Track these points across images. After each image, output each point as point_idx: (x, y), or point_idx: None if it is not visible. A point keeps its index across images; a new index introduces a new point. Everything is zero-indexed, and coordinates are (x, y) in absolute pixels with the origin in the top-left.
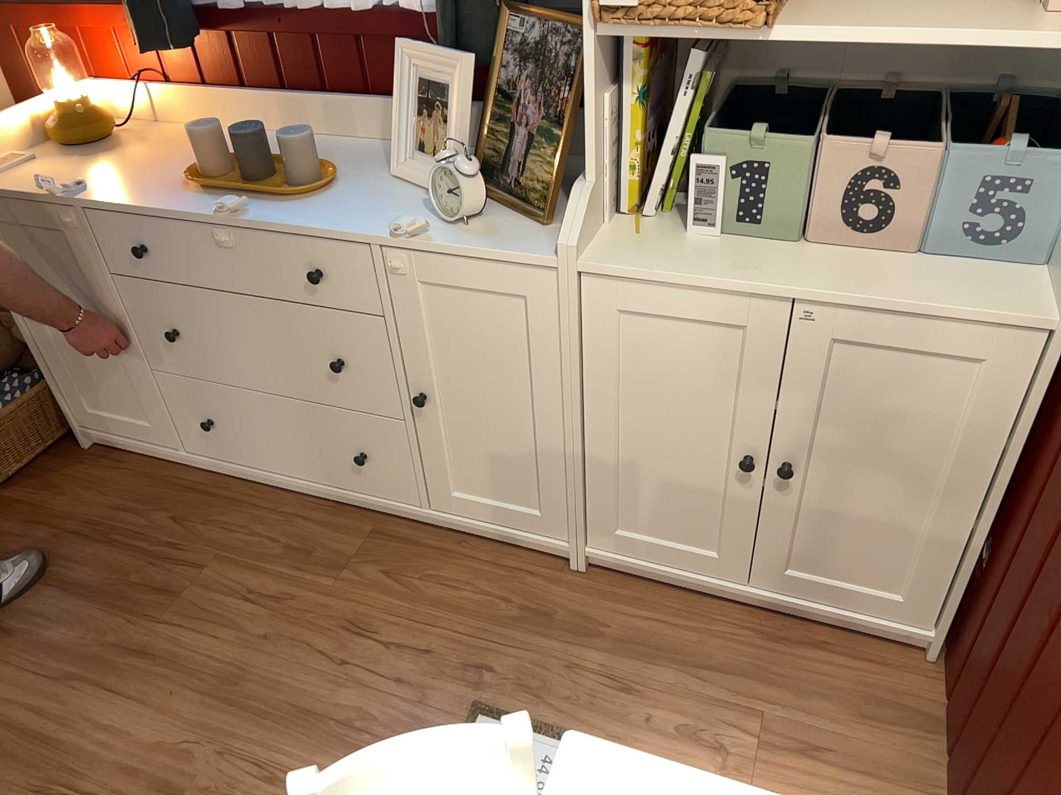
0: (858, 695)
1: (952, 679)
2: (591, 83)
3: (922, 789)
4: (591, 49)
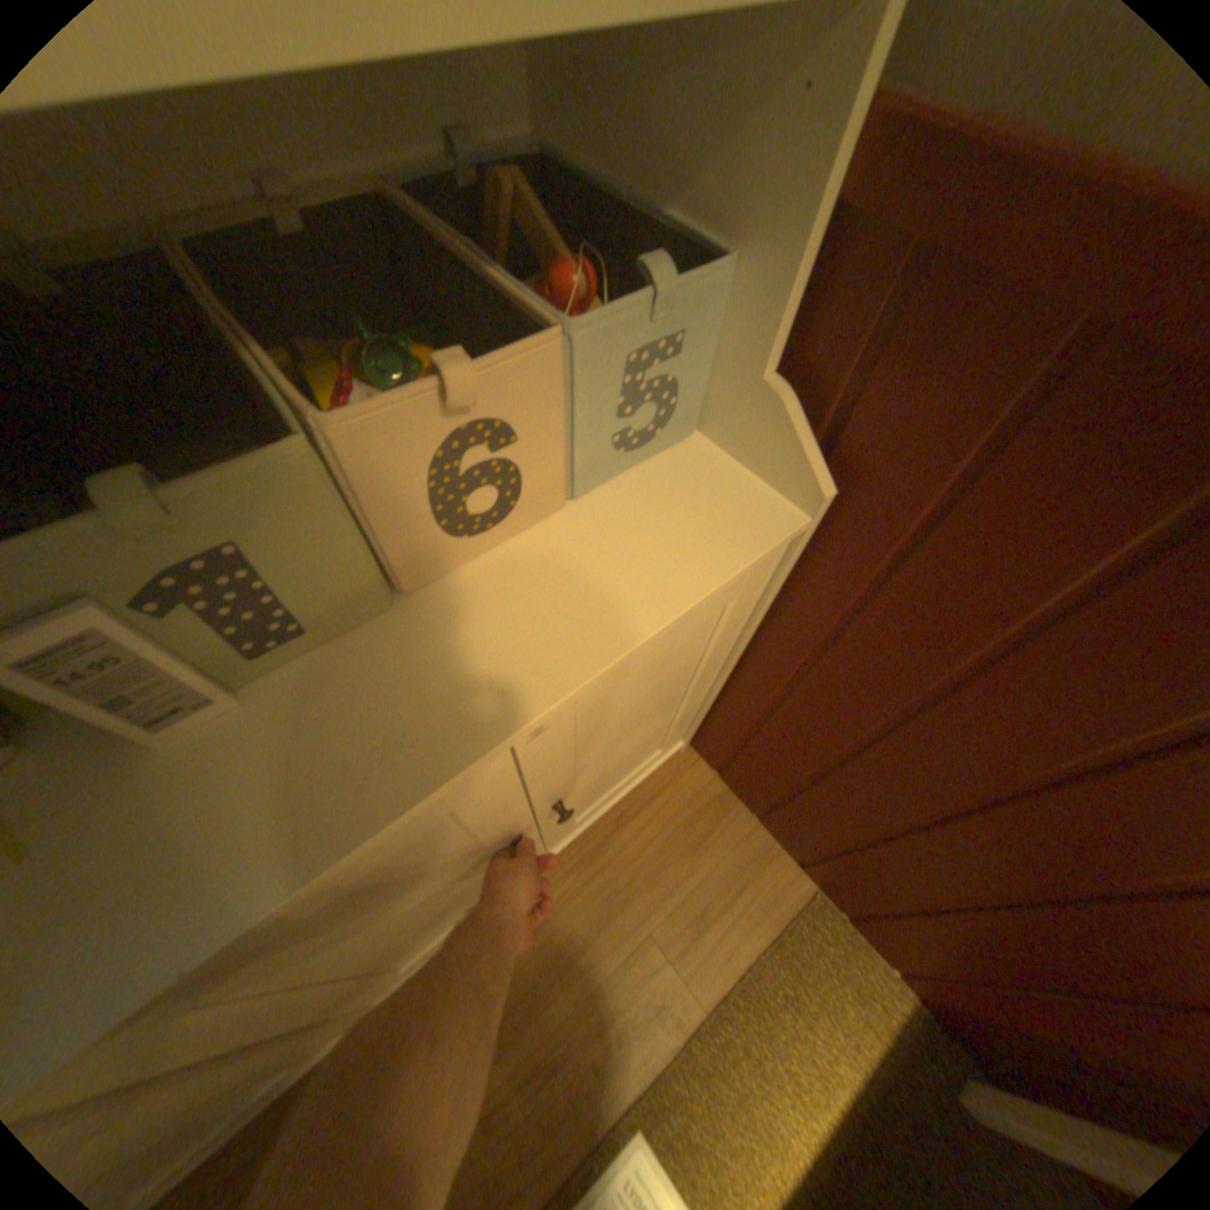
0: (677, 837)
1: (713, 762)
2: None
3: (767, 863)
4: None
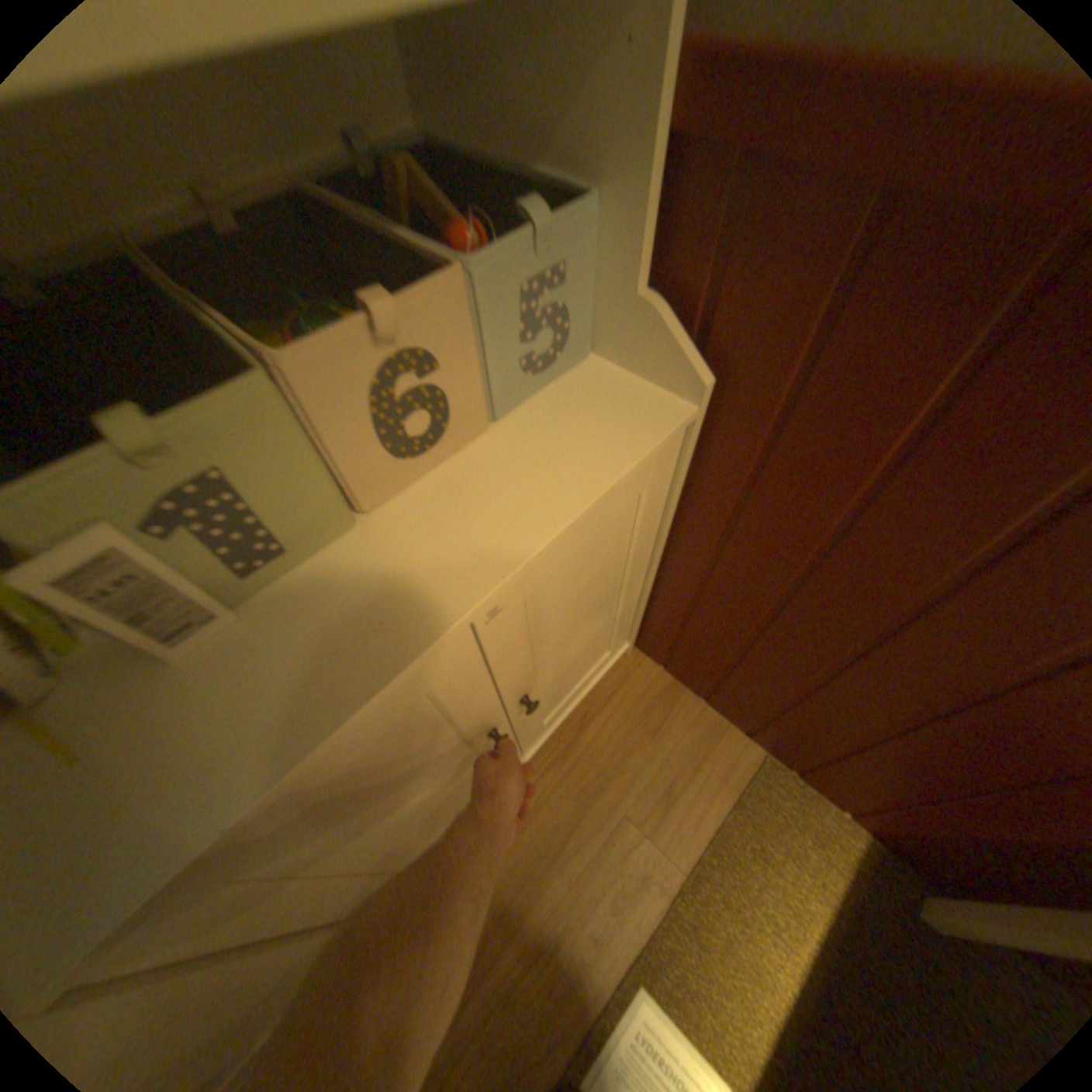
0: (635, 728)
1: (657, 657)
2: None
3: (719, 738)
4: None
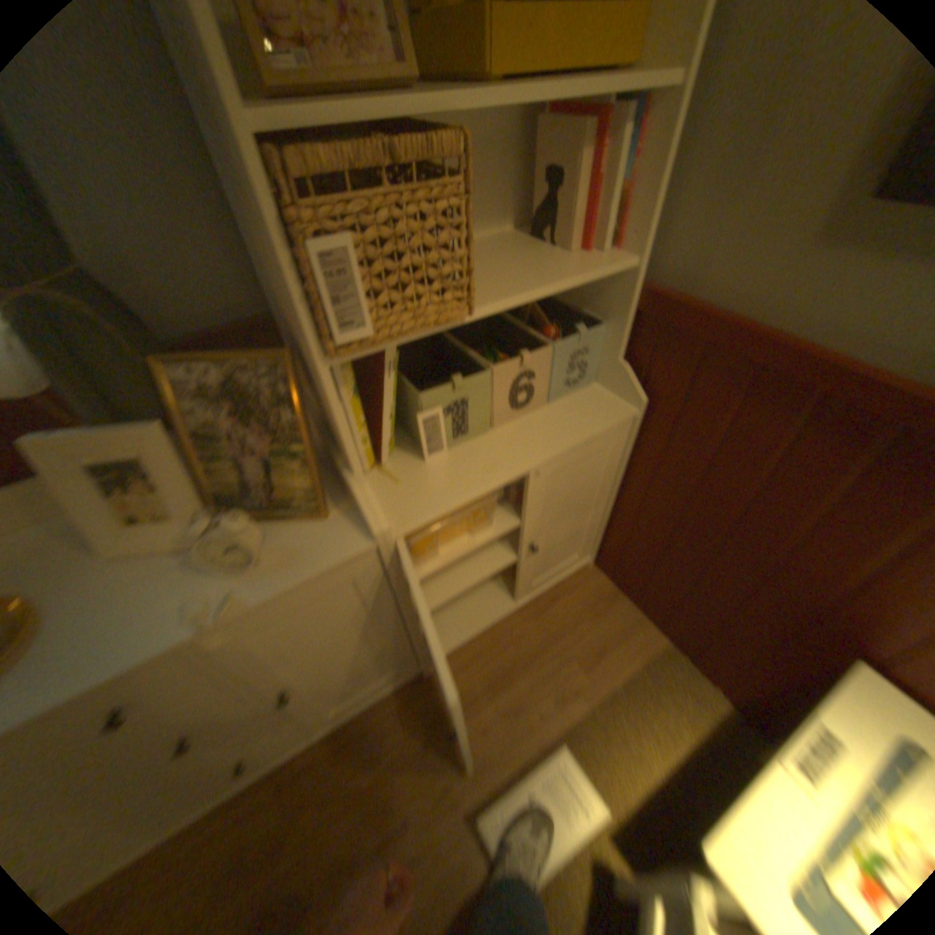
0: (586, 610)
1: (608, 571)
2: (334, 406)
3: (640, 628)
4: (325, 380)
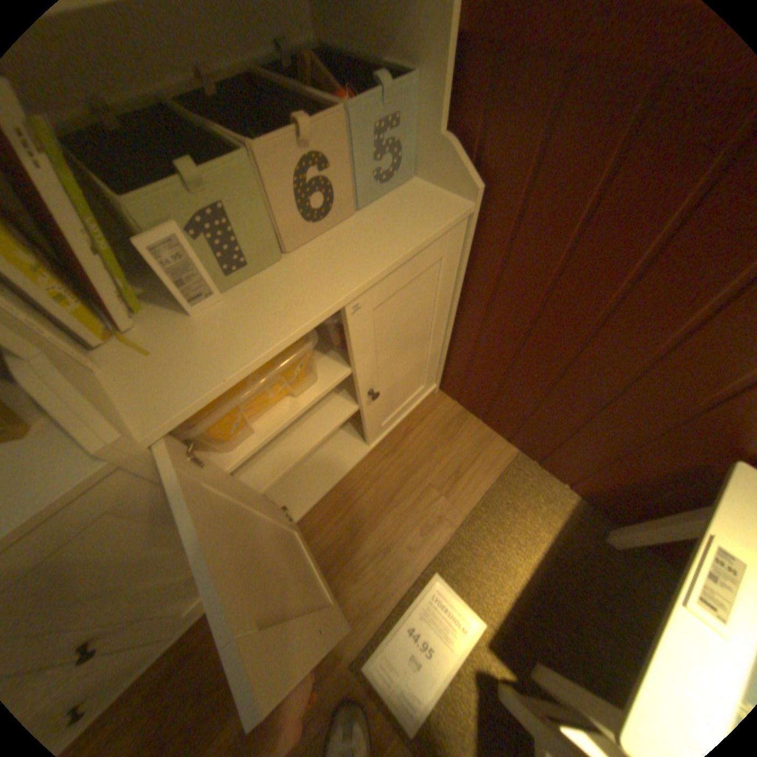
0: (438, 436)
1: (453, 394)
2: None
3: (489, 442)
4: None
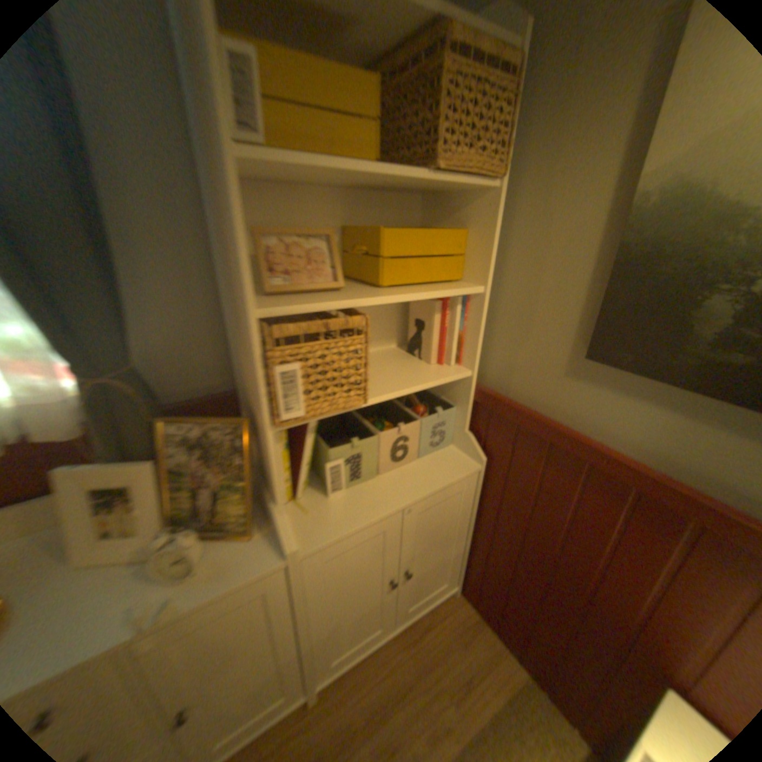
0: (455, 641)
1: (472, 603)
2: (269, 459)
3: (502, 661)
4: (267, 442)
